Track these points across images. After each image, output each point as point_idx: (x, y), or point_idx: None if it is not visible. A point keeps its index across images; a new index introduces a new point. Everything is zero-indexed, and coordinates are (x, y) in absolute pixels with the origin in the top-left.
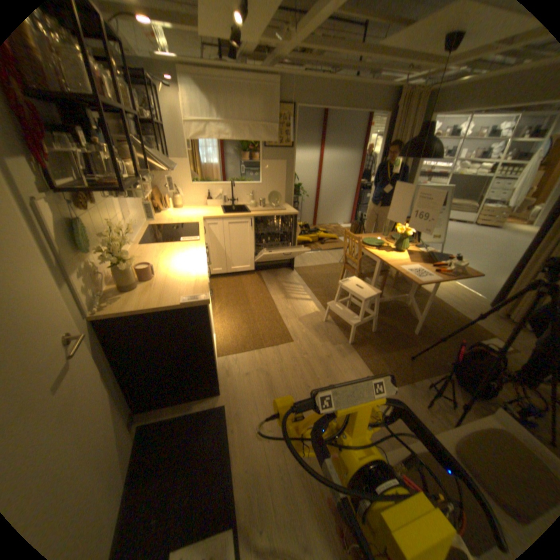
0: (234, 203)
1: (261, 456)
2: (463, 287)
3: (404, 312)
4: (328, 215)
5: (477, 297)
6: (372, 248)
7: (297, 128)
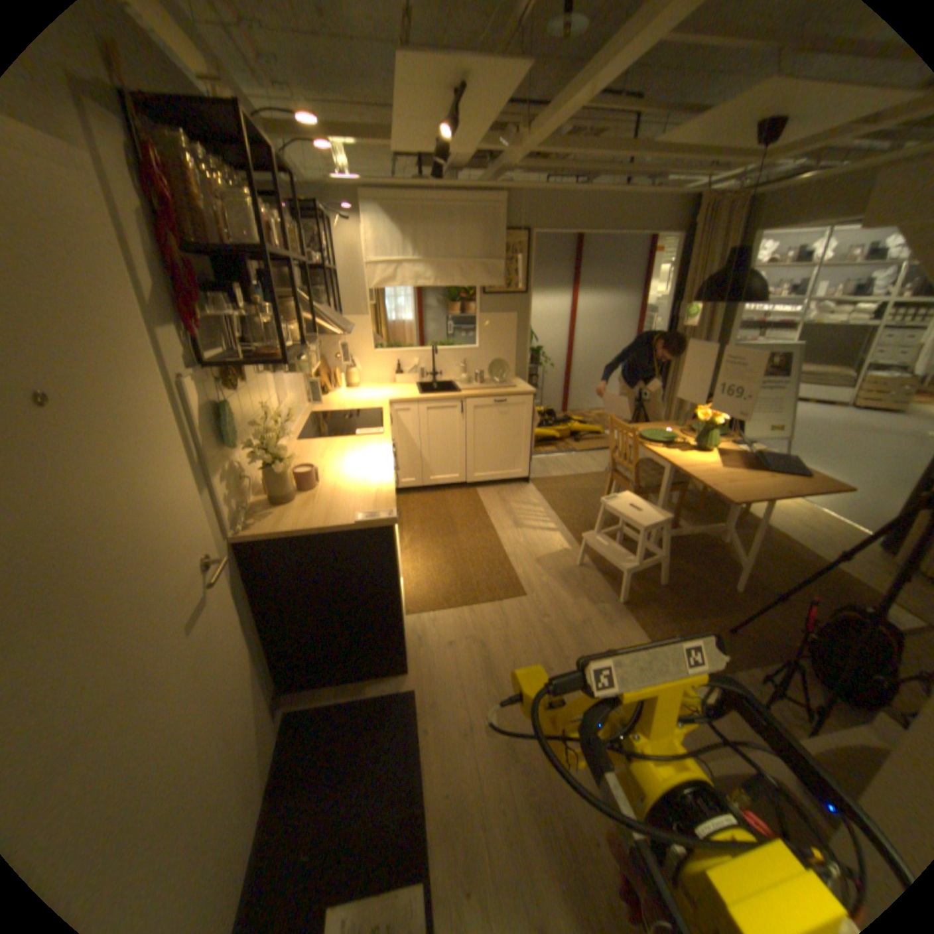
0: (437, 379)
1: (471, 774)
2: (828, 515)
3: (718, 555)
4: (587, 396)
5: (855, 532)
6: (656, 447)
7: (535, 264)
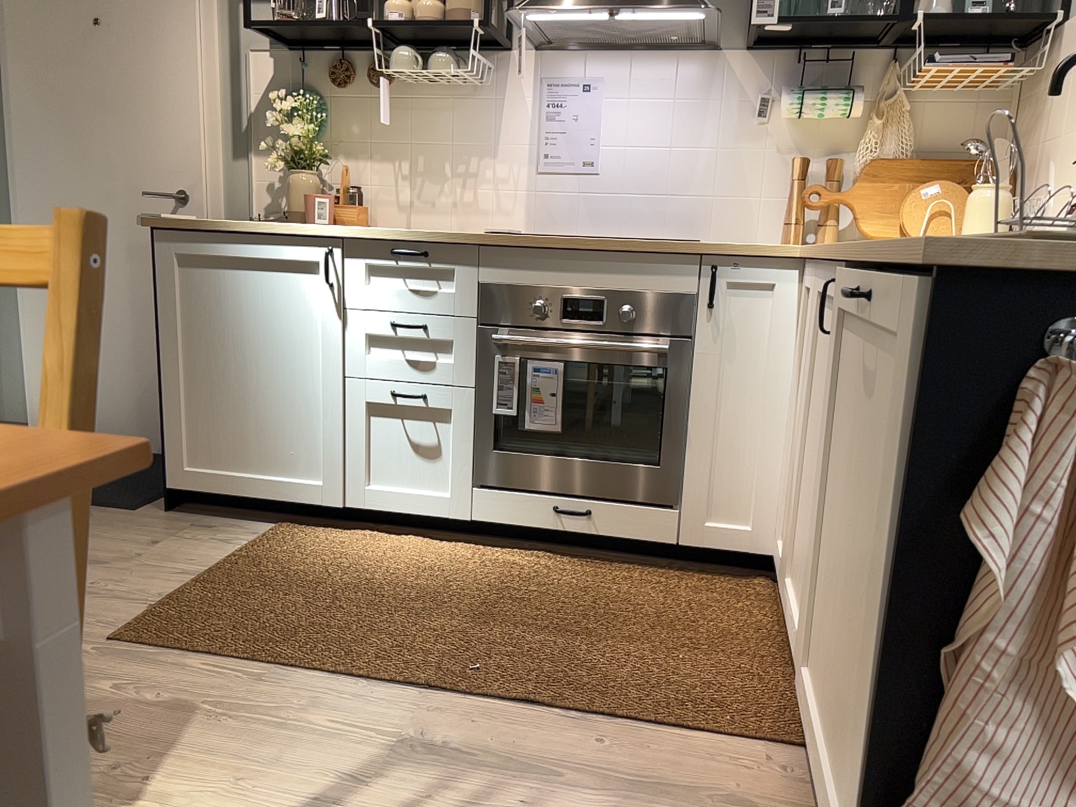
0: None
1: None
2: None
3: None
4: None
5: None
6: None
7: None
